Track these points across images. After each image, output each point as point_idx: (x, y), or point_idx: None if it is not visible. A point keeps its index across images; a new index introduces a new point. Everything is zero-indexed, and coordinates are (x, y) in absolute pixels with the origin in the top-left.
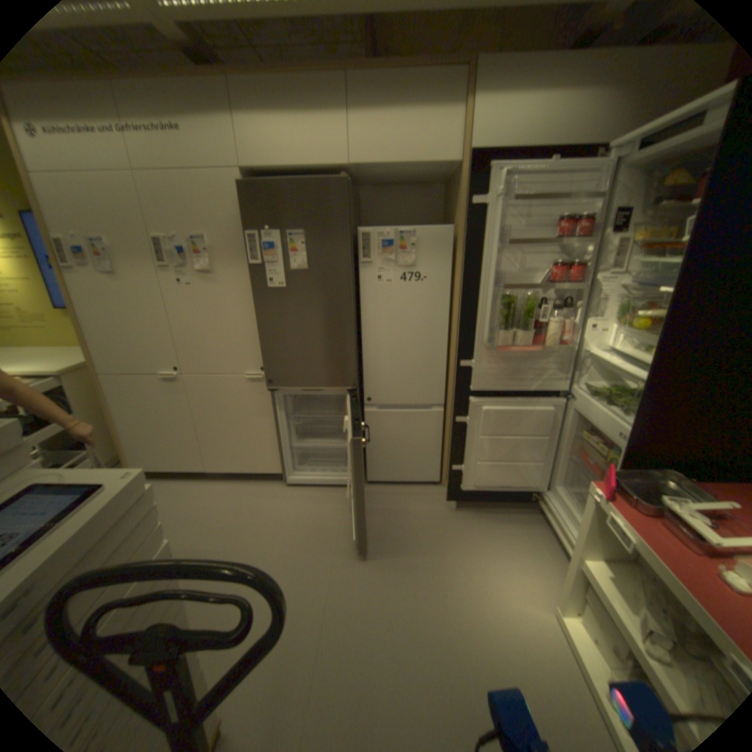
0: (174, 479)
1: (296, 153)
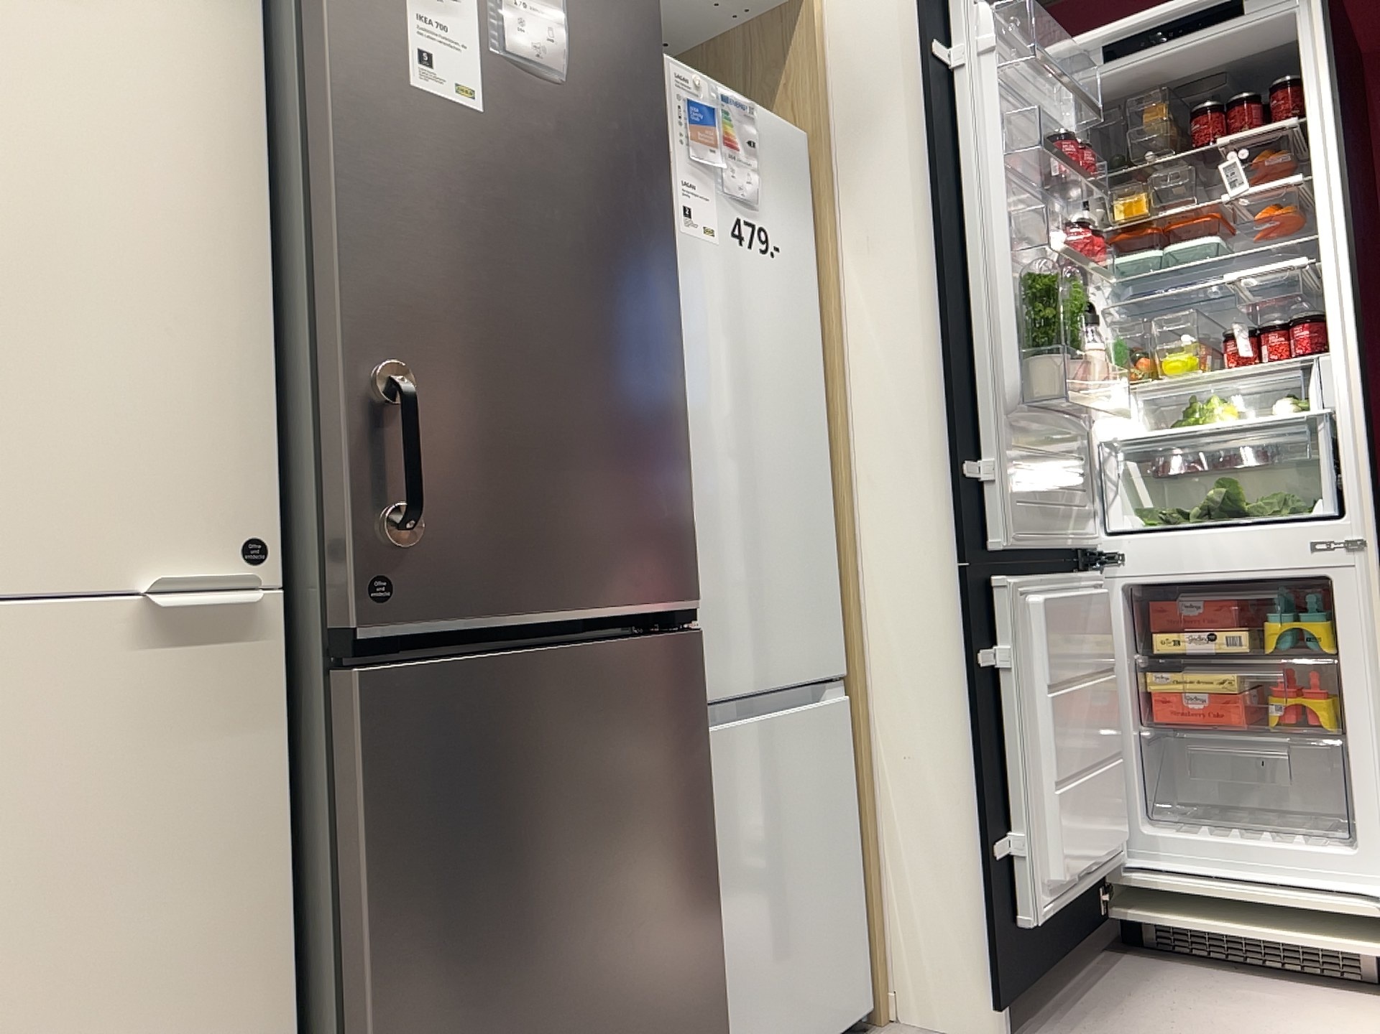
0: None
1: None
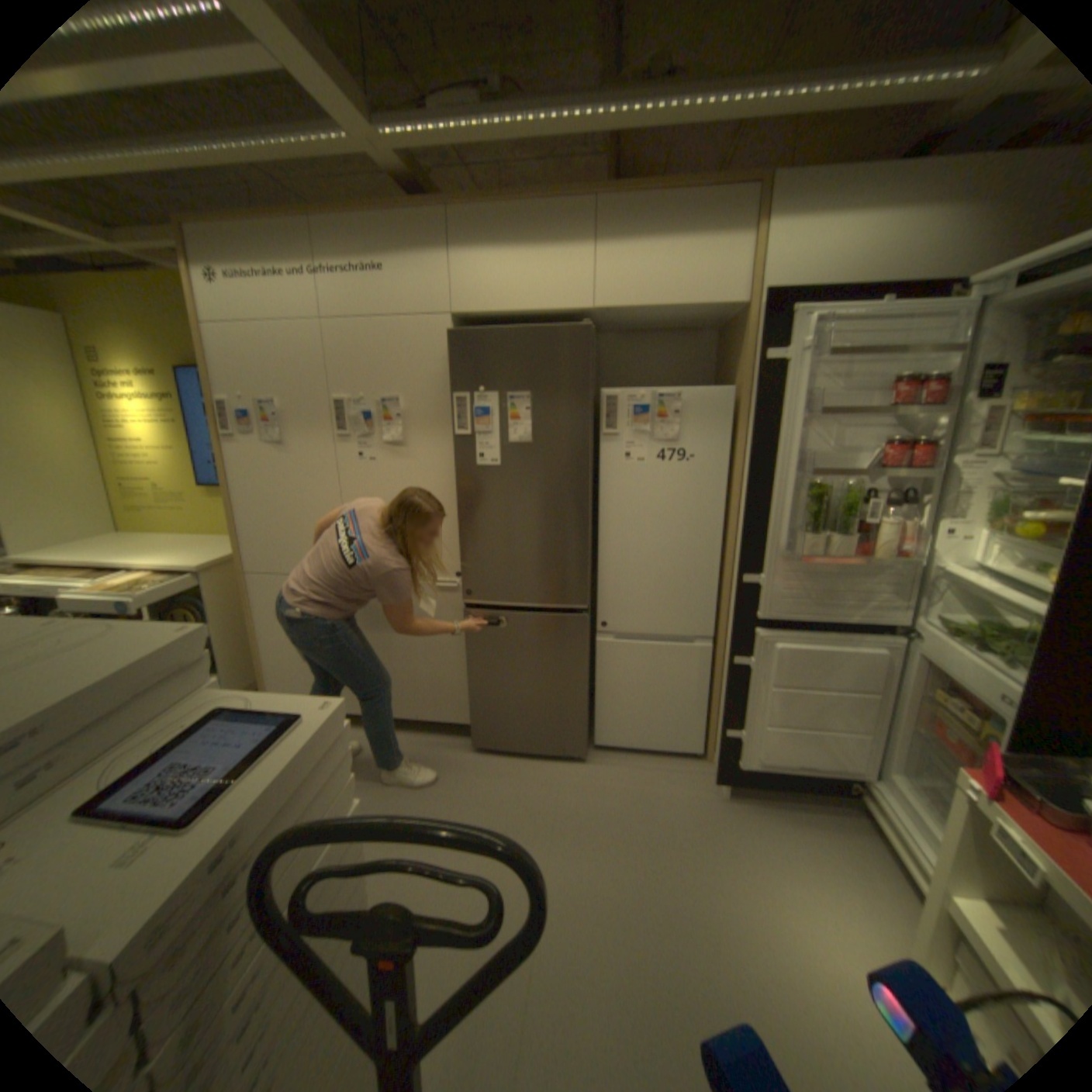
0: None
1: (525, 295)
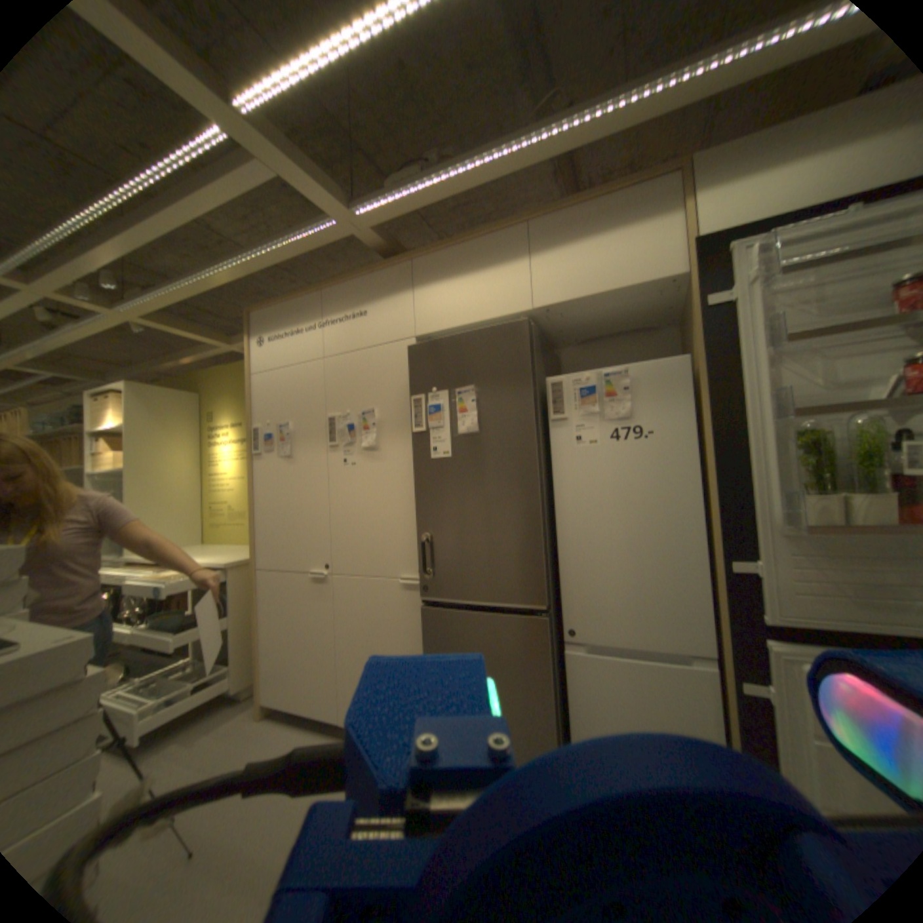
0: (303, 728)
1: (472, 309)
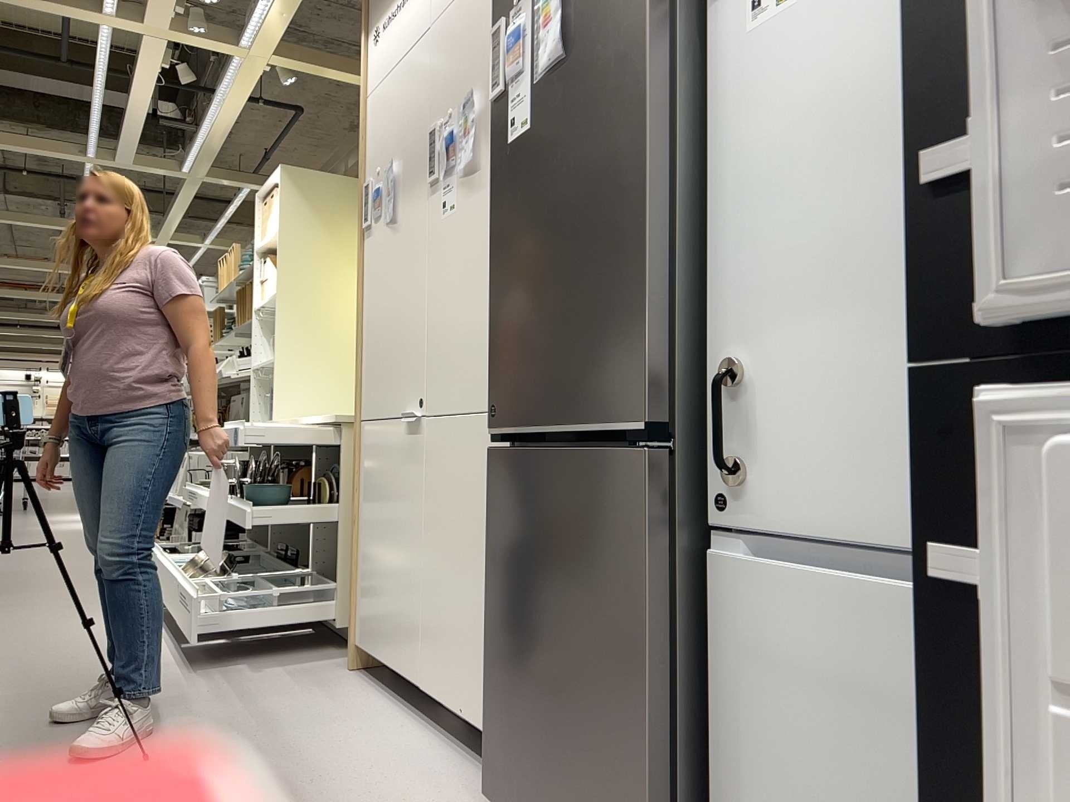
0: (396, 692)
1: None
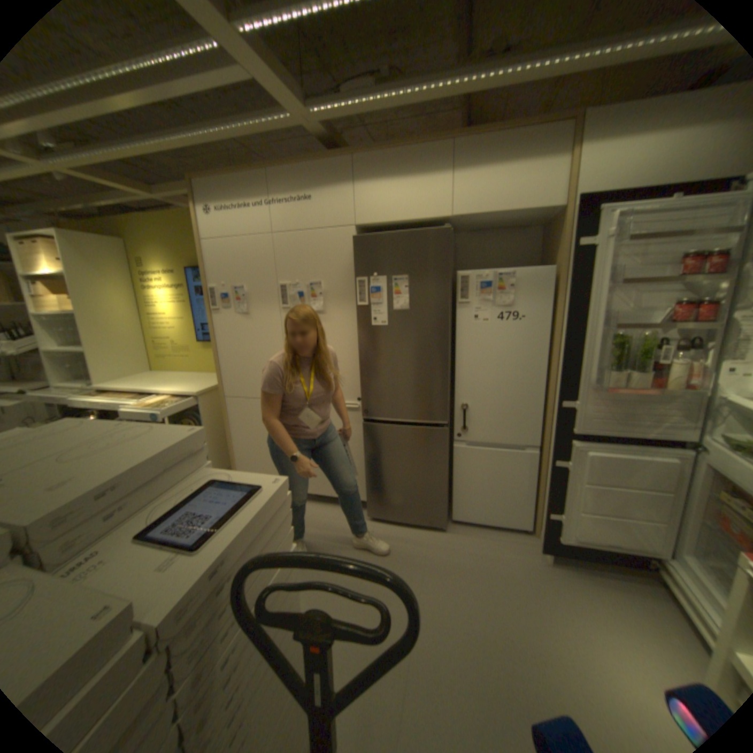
0: None
1: (404, 210)
